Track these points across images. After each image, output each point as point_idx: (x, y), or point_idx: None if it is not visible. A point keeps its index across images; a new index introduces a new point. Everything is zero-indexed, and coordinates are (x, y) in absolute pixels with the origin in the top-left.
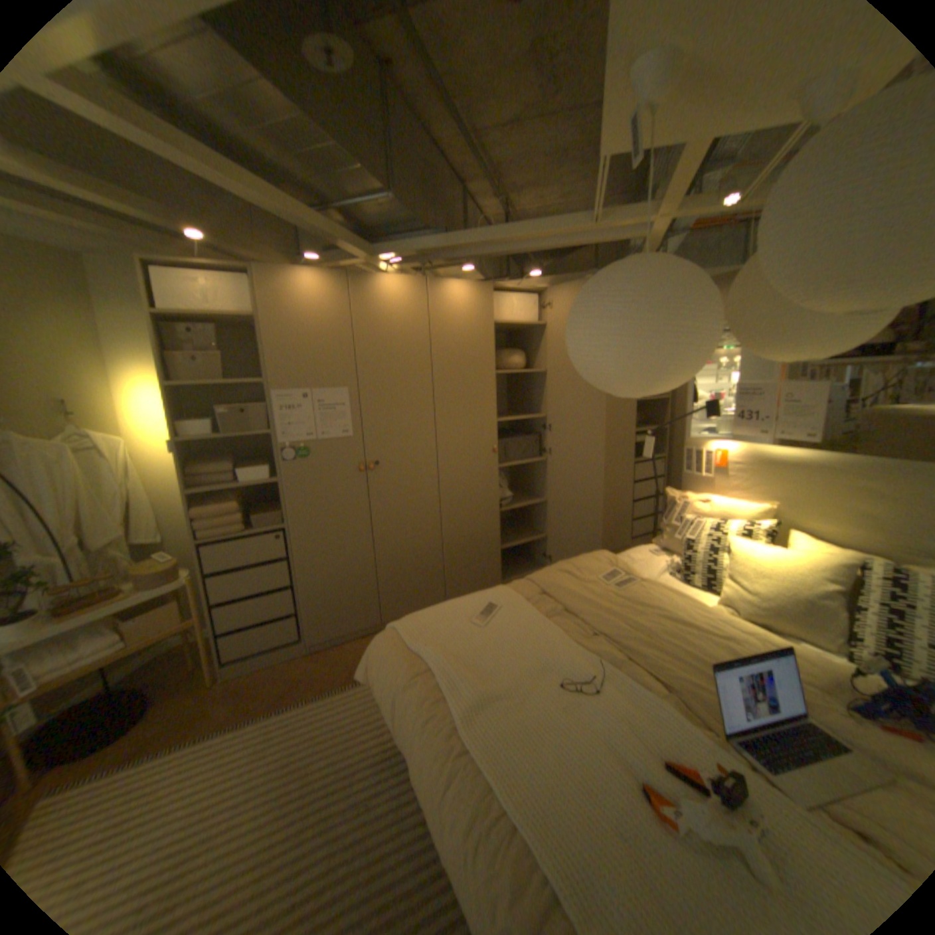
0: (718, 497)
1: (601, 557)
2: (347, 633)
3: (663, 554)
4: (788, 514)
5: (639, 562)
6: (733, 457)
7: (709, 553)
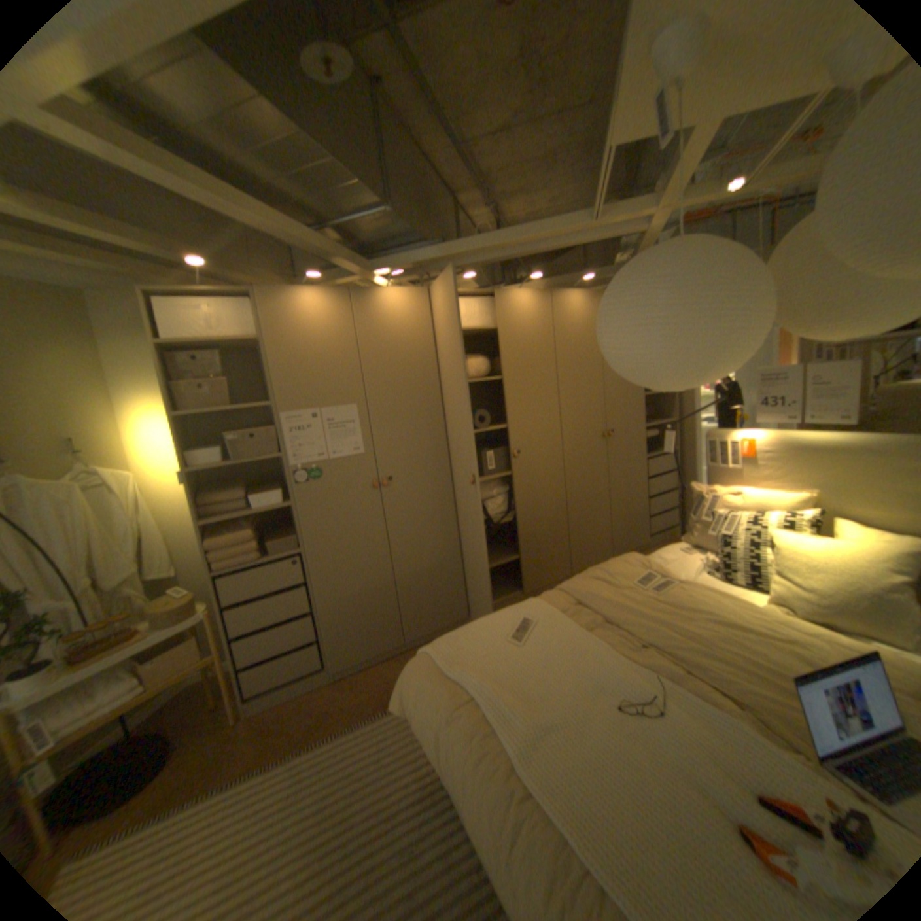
0: (749, 488)
1: (632, 559)
2: (371, 656)
3: (695, 552)
4: (830, 501)
5: (672, 562)
6: (762, 446)
7: (749, 549)
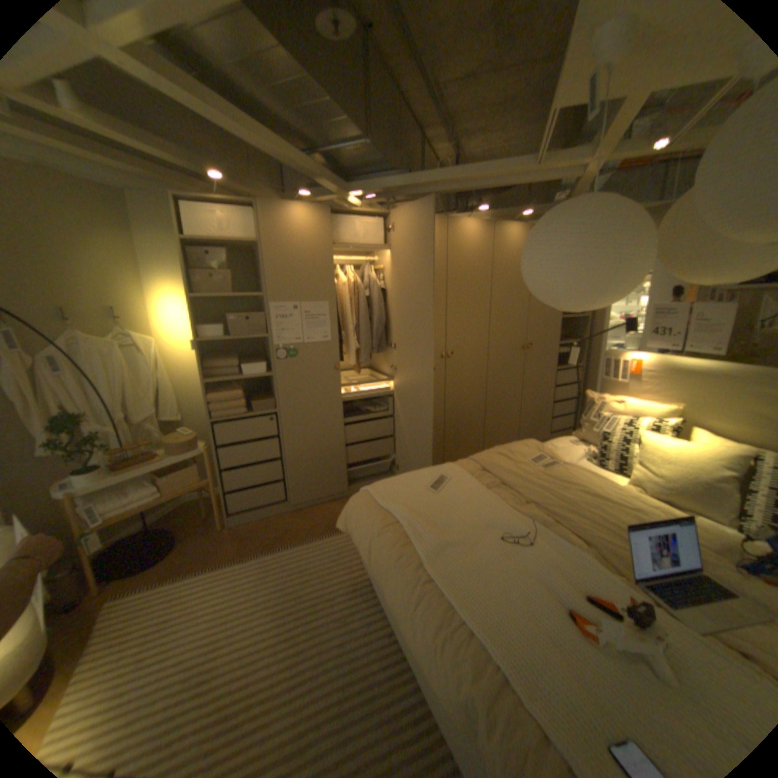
0: (632, 399)
1: (530, 444)
2: (323, 496)
3: (581, 444)
4: (693, 414)
5: (562, 449)
6: (647, 366)
7: (622, 444)
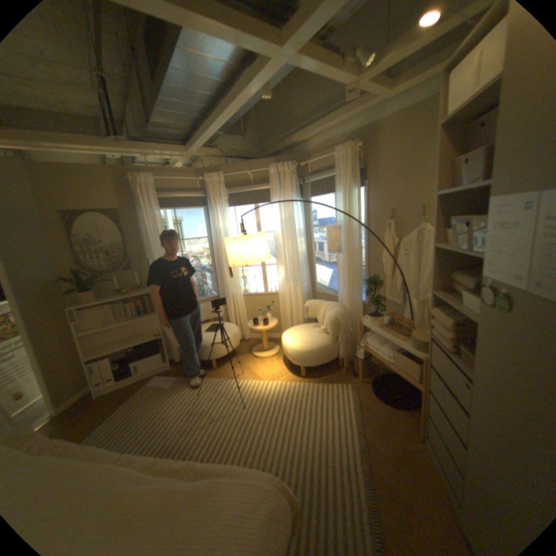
0: None
1: None
2: None
3: None
4: None
5: None
6: None
7: None
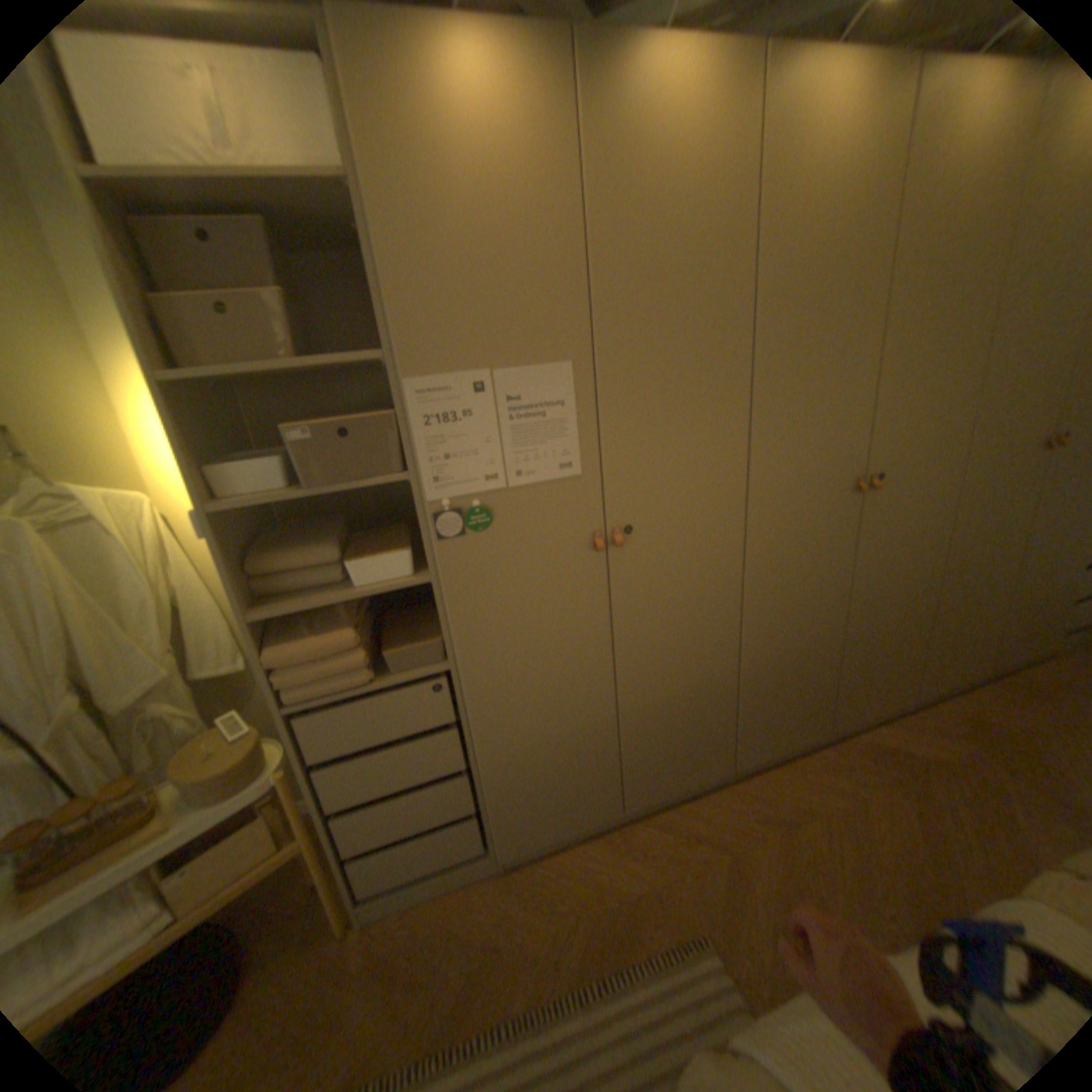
0: None
1: None
2: (568, 835)
3: None
4: None
5: None
6: None
7: None
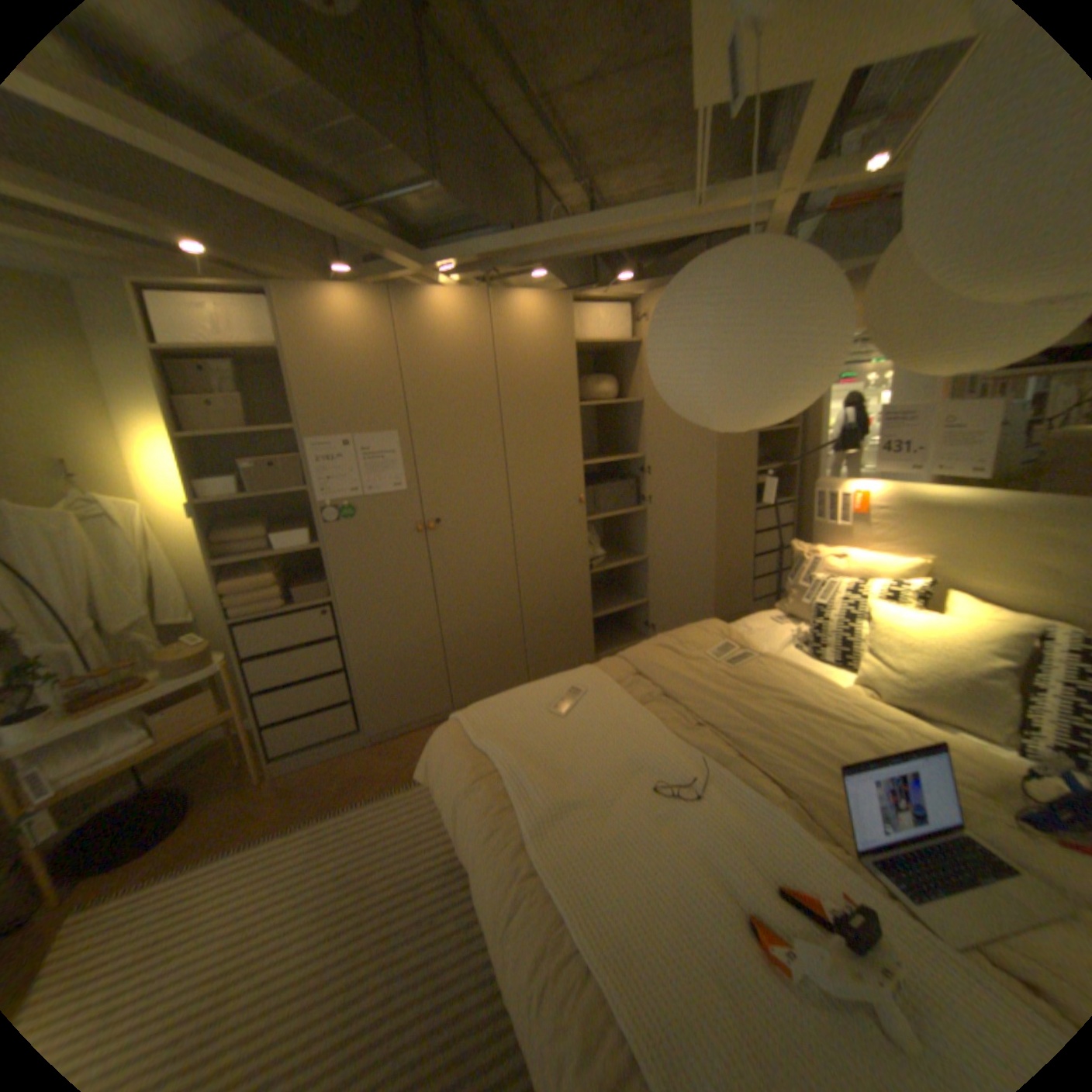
0: (858, 551)
1: (711, 627)
2: (414, 720)
3: (788, 622)
4: (947, 570)
5: (759, 632)
6: (877, 500)
7: (844, 621)
